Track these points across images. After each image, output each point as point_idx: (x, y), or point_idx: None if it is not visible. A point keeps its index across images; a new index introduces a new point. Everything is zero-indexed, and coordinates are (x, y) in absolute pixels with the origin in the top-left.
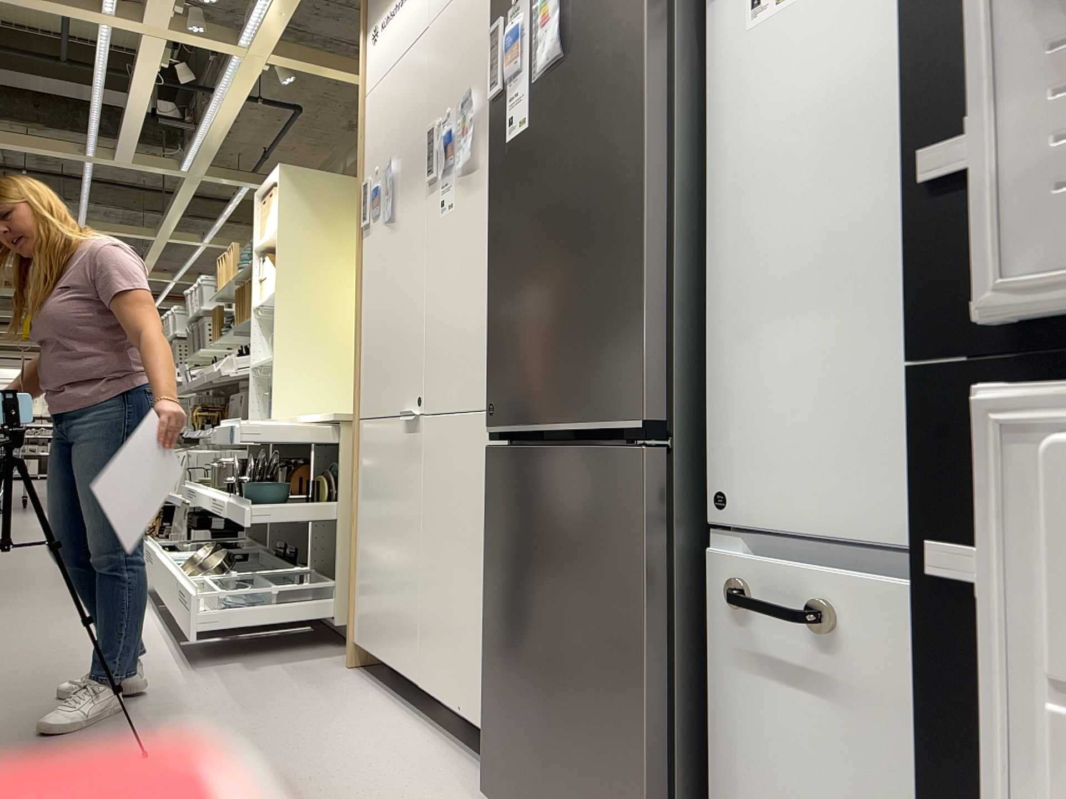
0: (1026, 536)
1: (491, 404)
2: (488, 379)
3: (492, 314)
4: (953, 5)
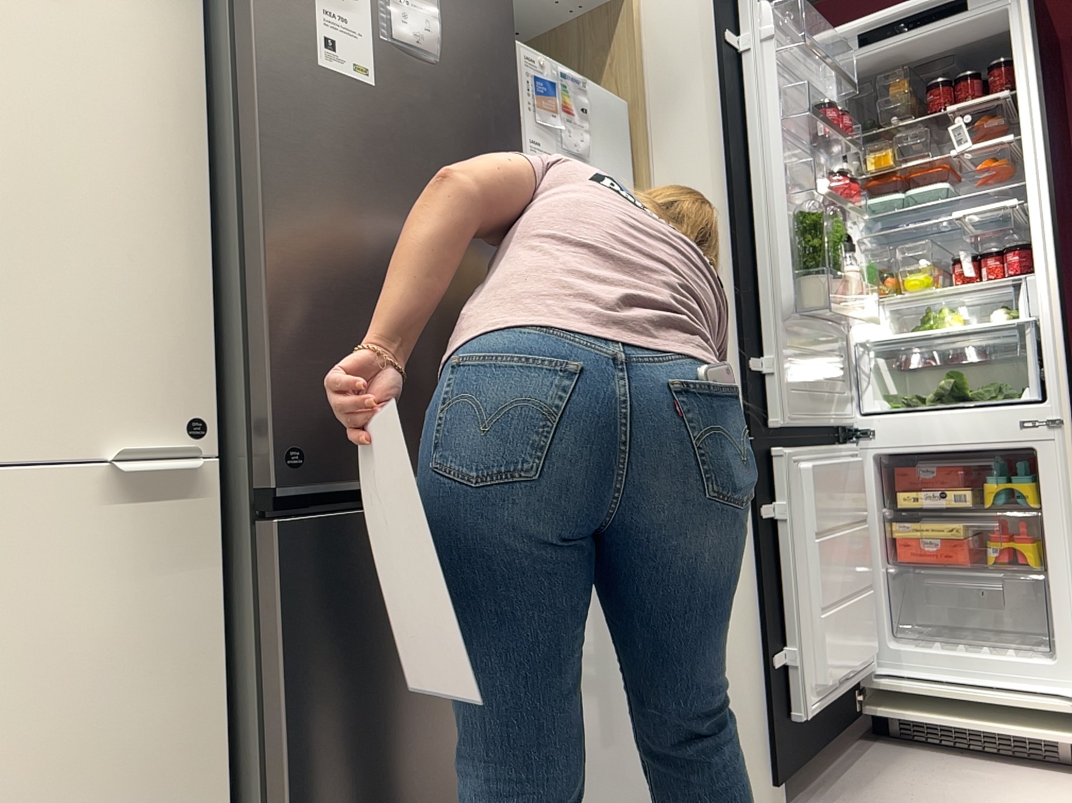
0: (790, 490)
1: (287, 447)
2: (263, 407)
3: (281, 304)
4: (749, 305)
